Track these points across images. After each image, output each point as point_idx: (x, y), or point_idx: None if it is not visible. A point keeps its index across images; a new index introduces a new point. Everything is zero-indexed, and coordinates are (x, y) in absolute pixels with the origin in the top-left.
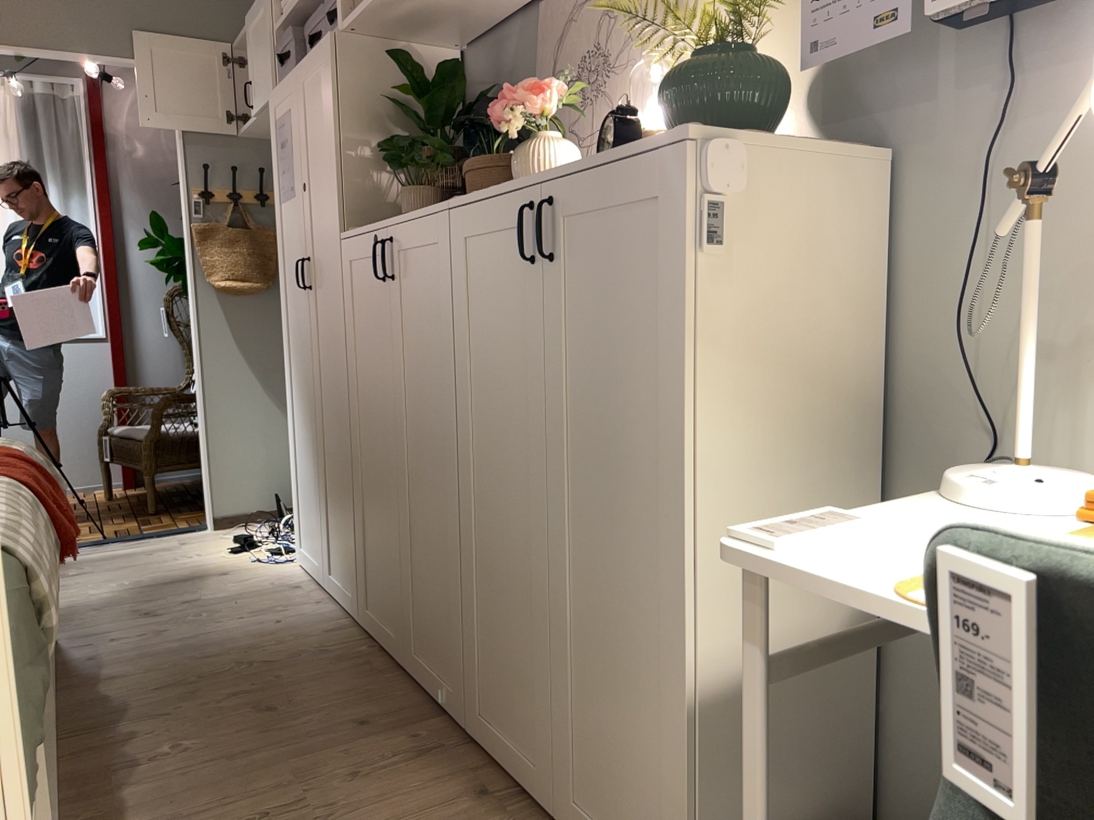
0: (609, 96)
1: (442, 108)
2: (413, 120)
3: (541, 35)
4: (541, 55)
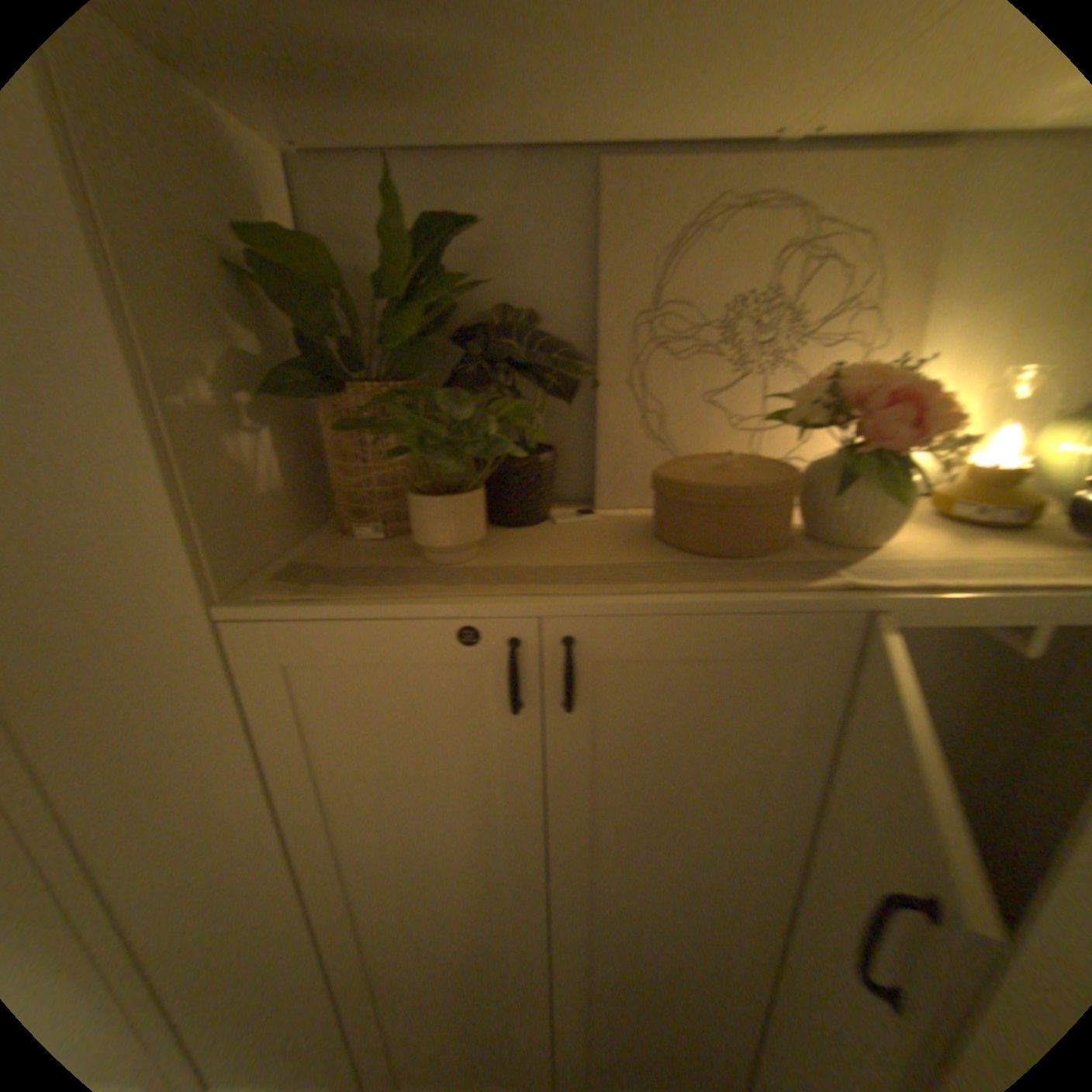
0: (802, 370)
1: (336, 290)
2: (290, 310)
3: (610, 221)
4: (609, 256)
